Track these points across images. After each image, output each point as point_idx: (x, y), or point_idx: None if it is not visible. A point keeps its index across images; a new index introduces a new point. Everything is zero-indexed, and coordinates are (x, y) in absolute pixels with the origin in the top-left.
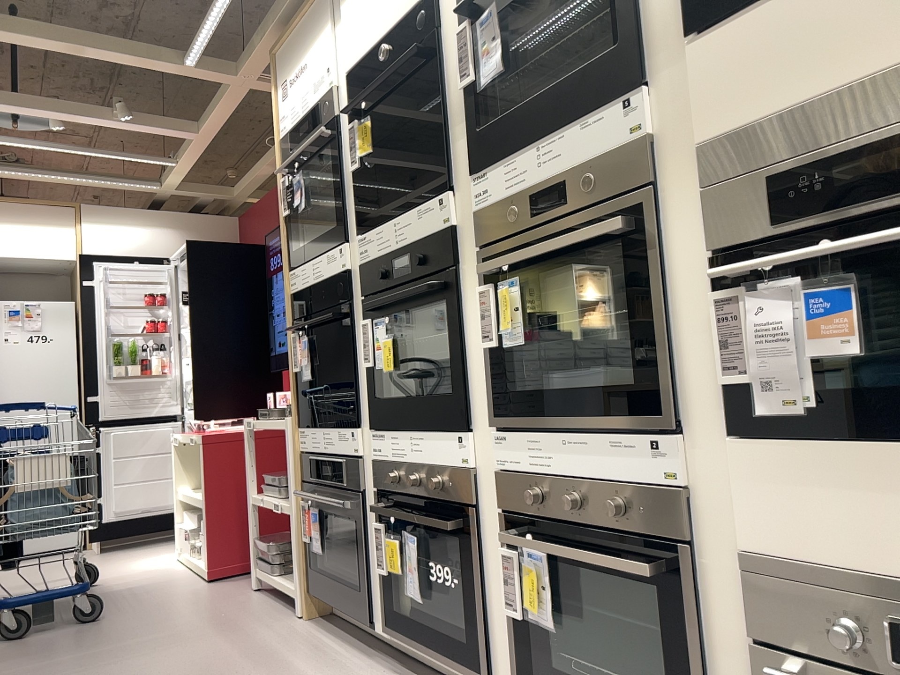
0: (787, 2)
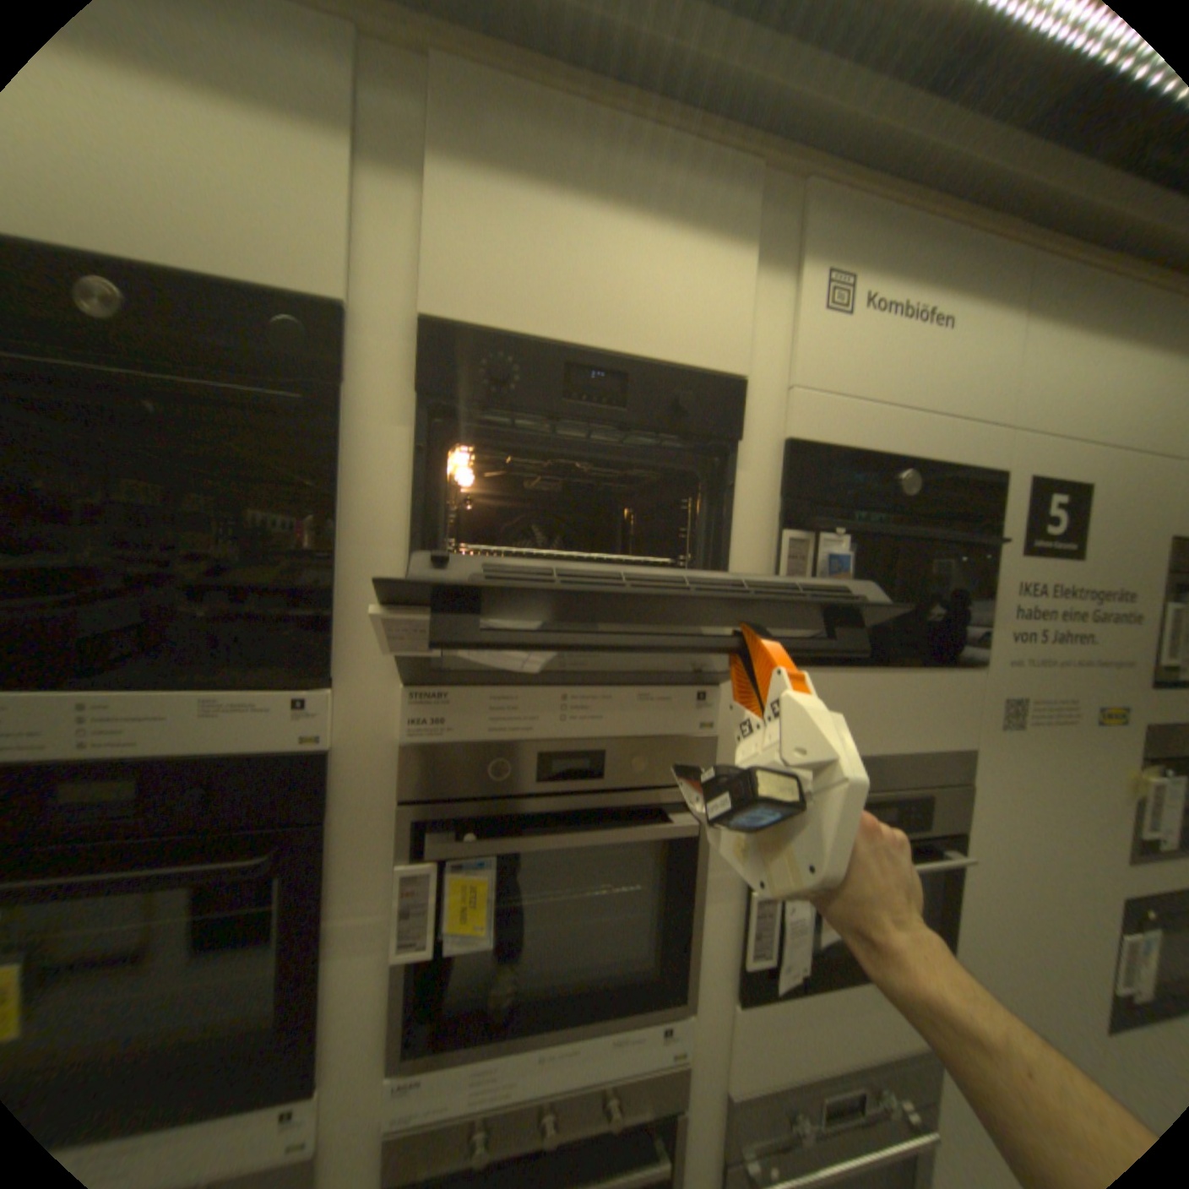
0: (849, 682)
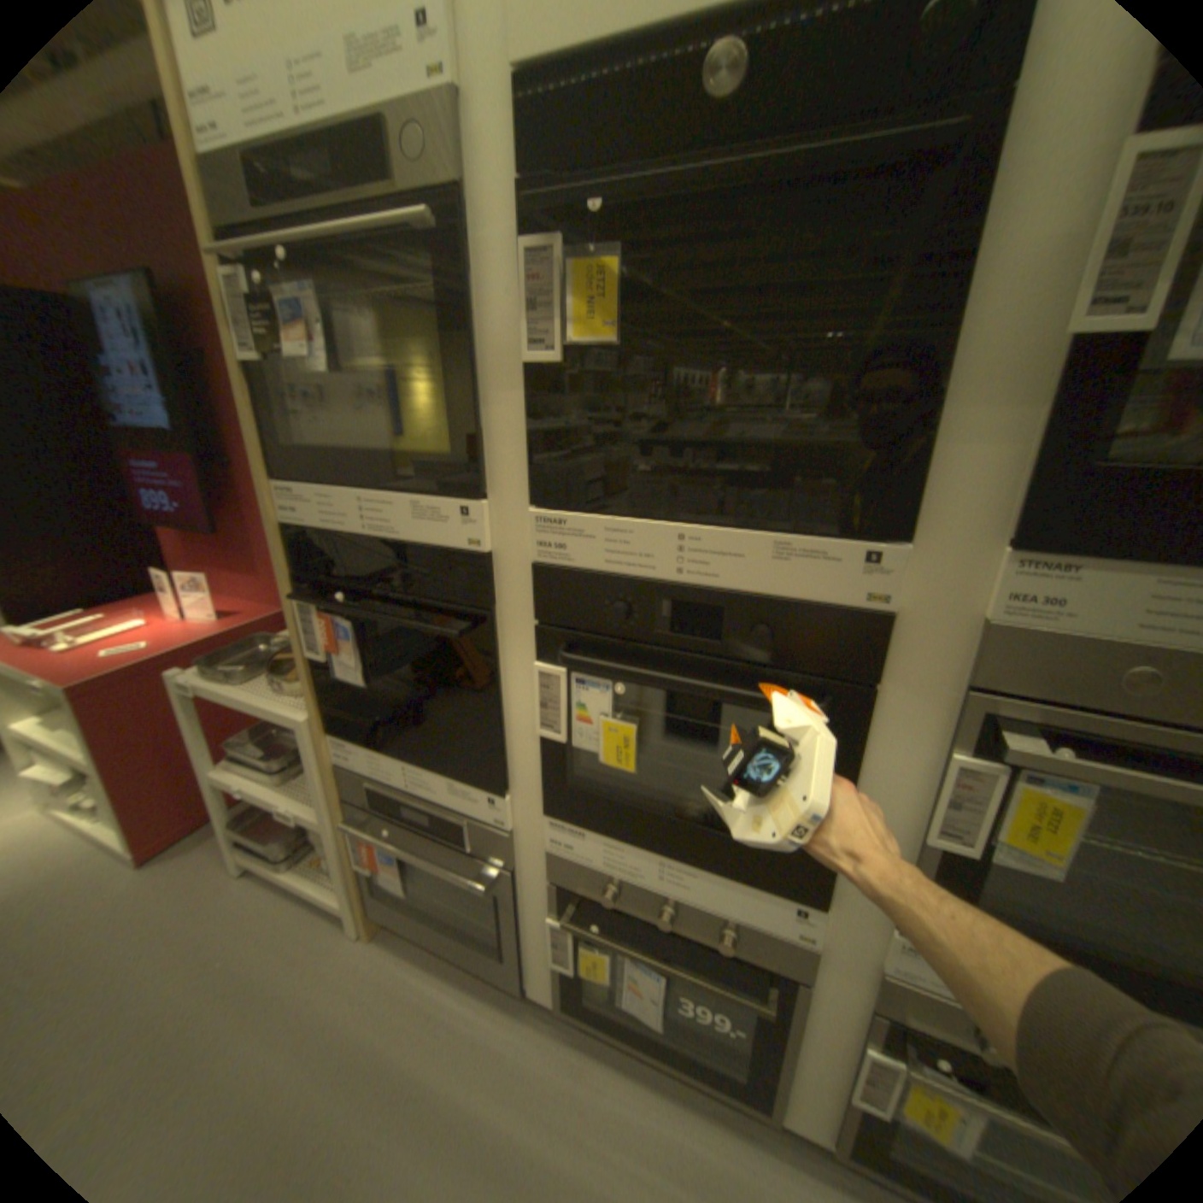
0: None
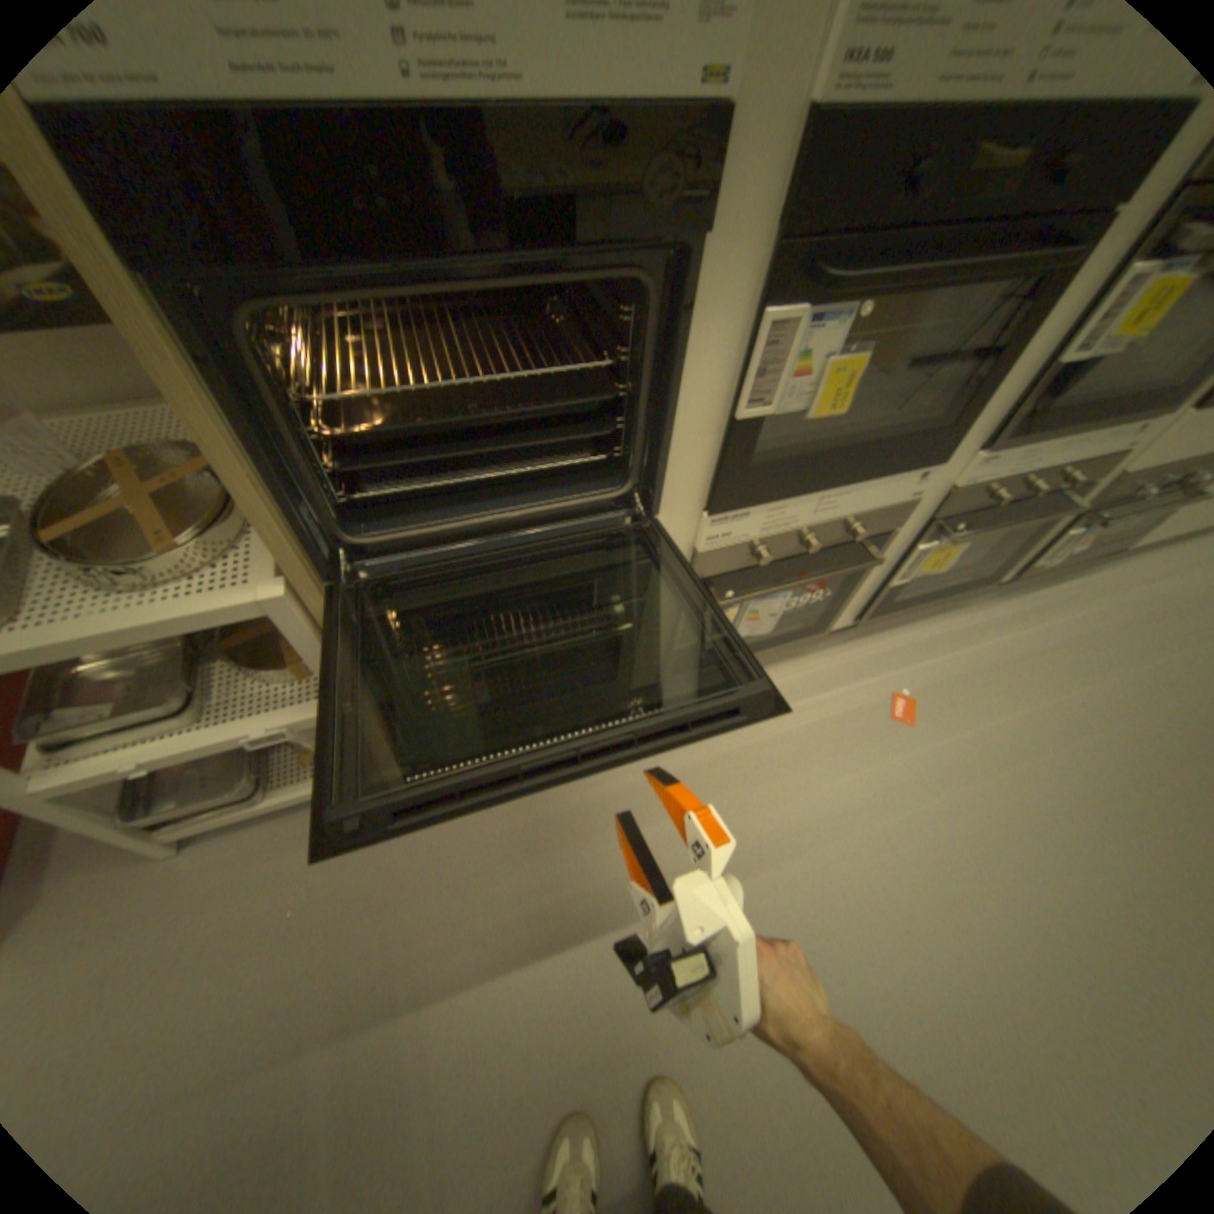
0: None
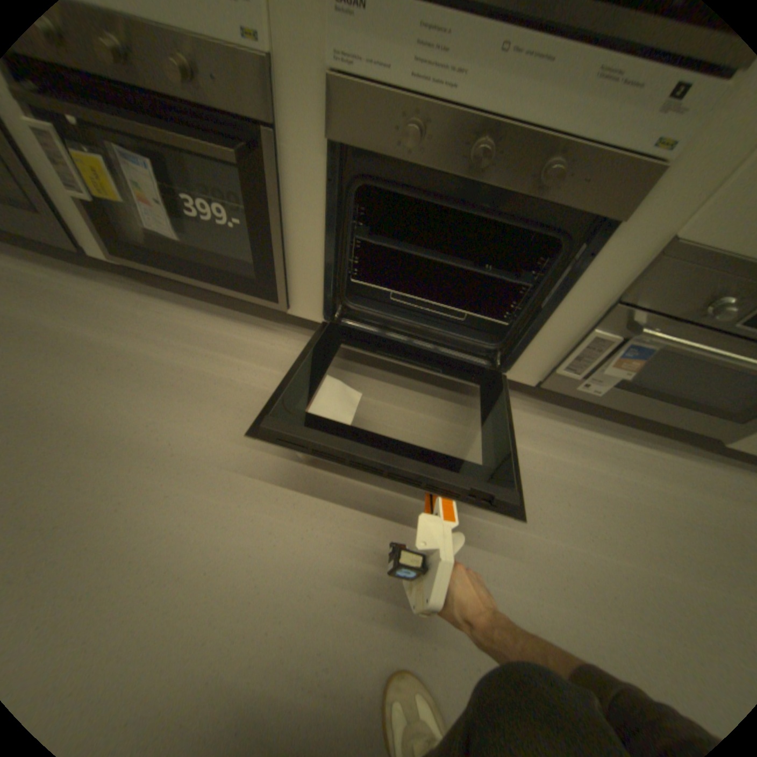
0: None
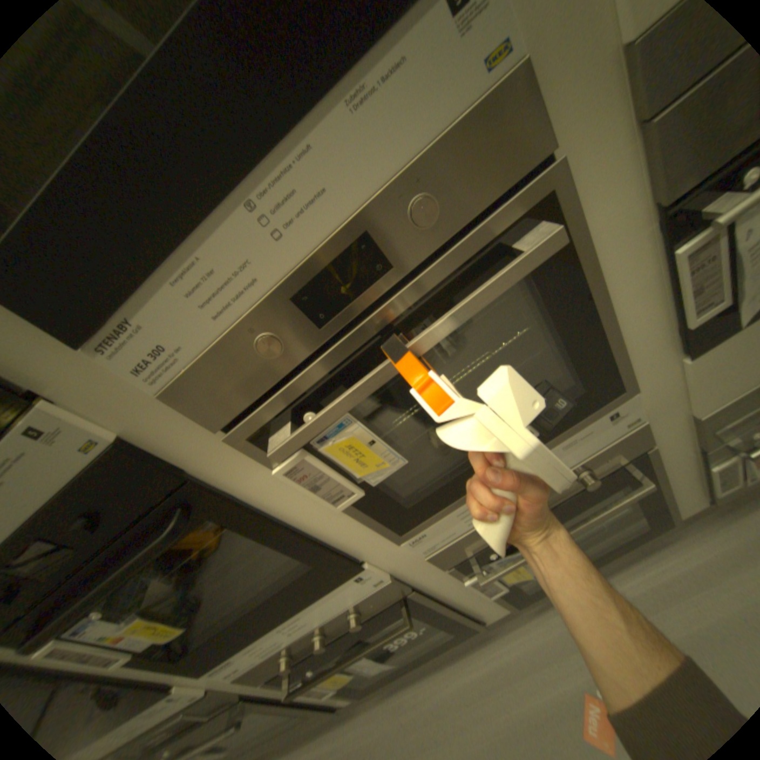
0: None
